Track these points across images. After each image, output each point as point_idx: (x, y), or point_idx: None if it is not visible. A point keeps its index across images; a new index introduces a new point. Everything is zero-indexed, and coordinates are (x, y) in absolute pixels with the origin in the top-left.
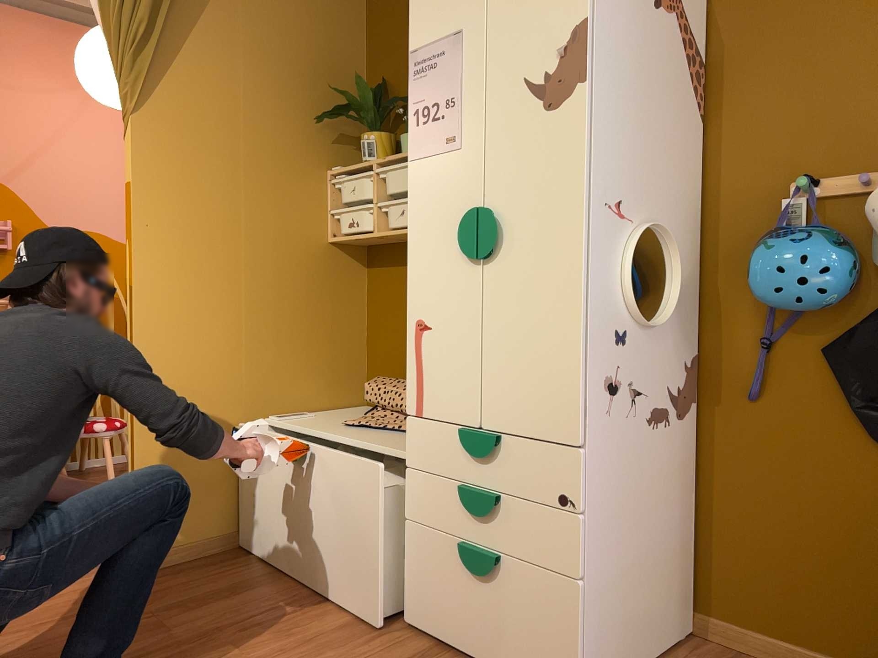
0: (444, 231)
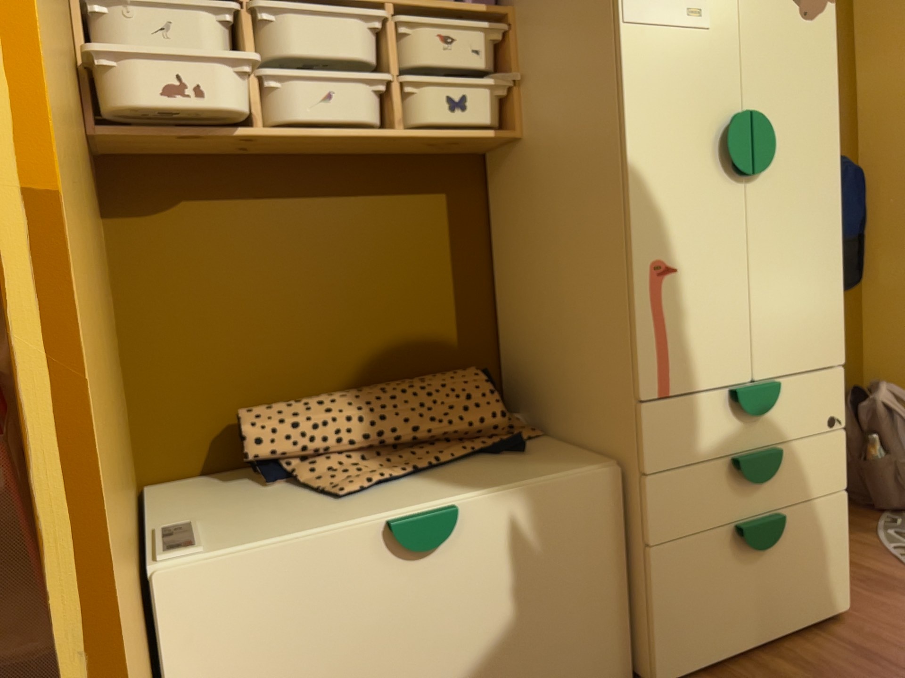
0: (690, 137)
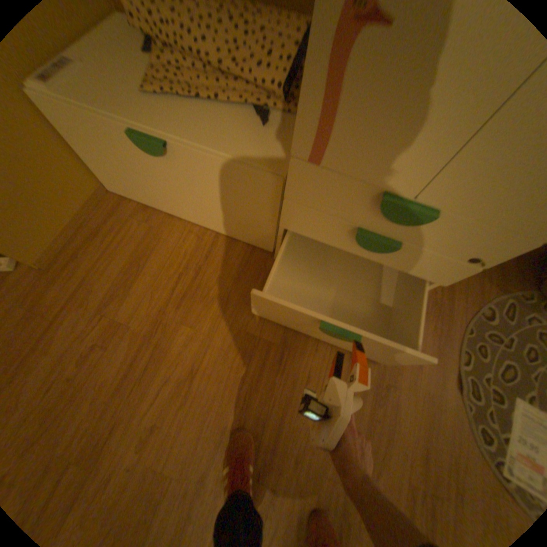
0: None
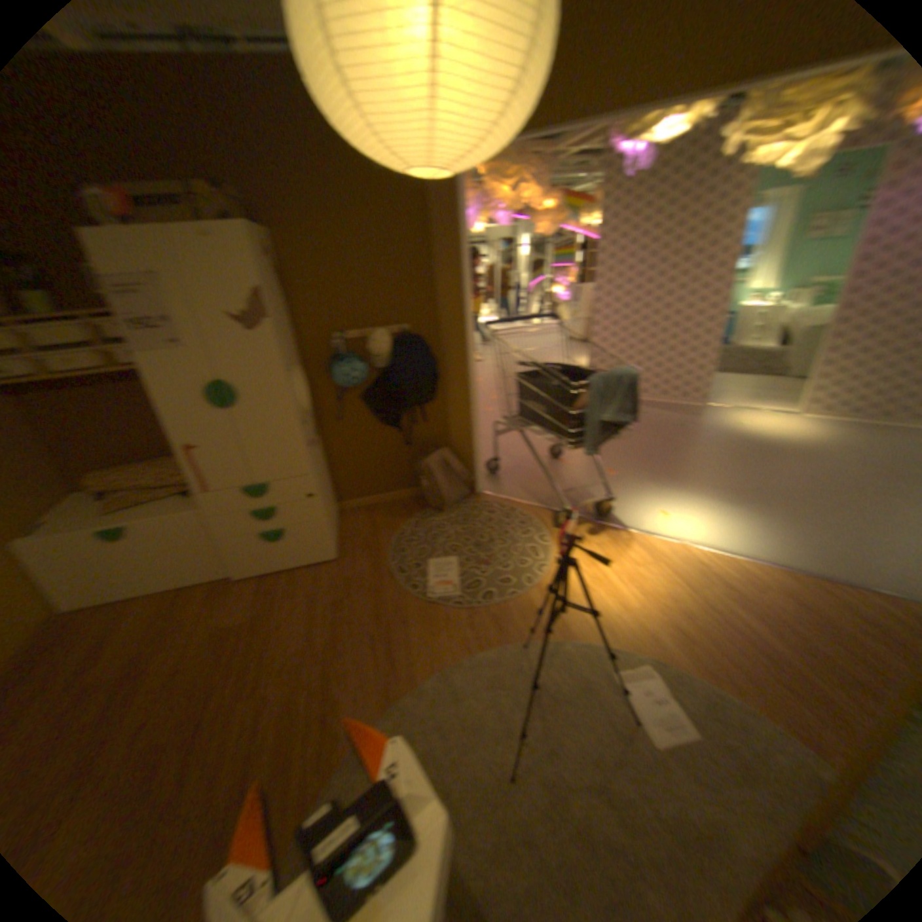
0: (182, 397)
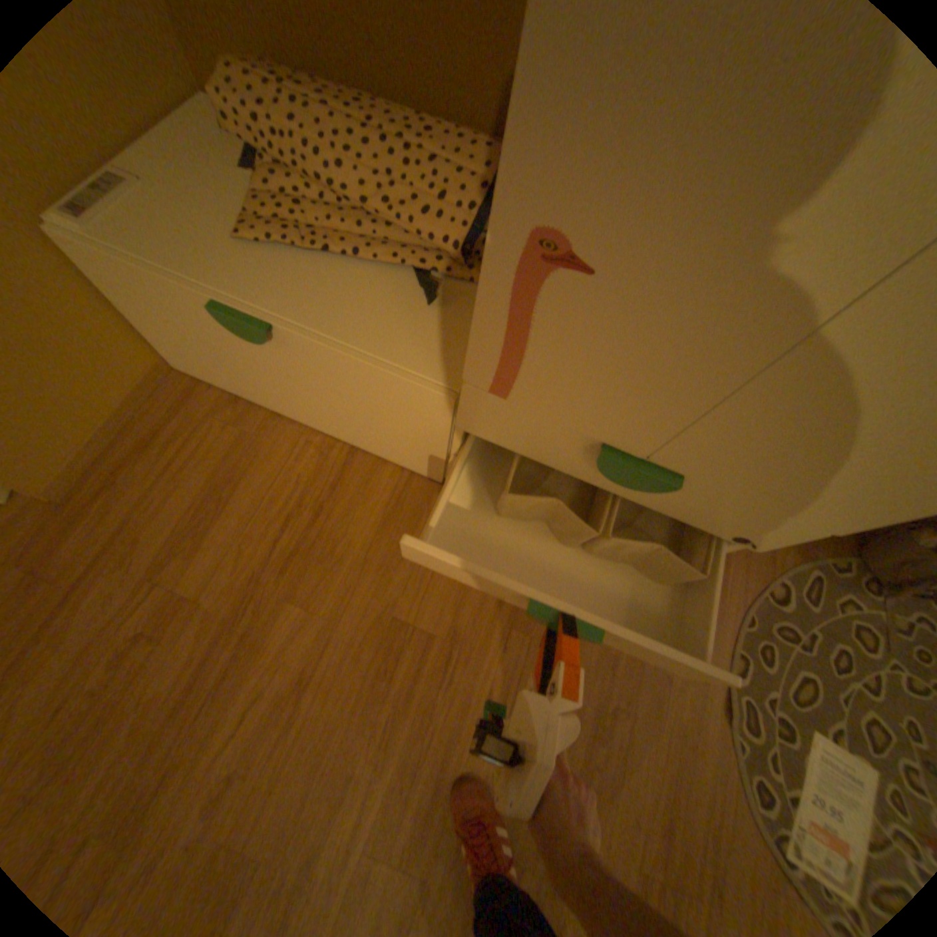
0: None
